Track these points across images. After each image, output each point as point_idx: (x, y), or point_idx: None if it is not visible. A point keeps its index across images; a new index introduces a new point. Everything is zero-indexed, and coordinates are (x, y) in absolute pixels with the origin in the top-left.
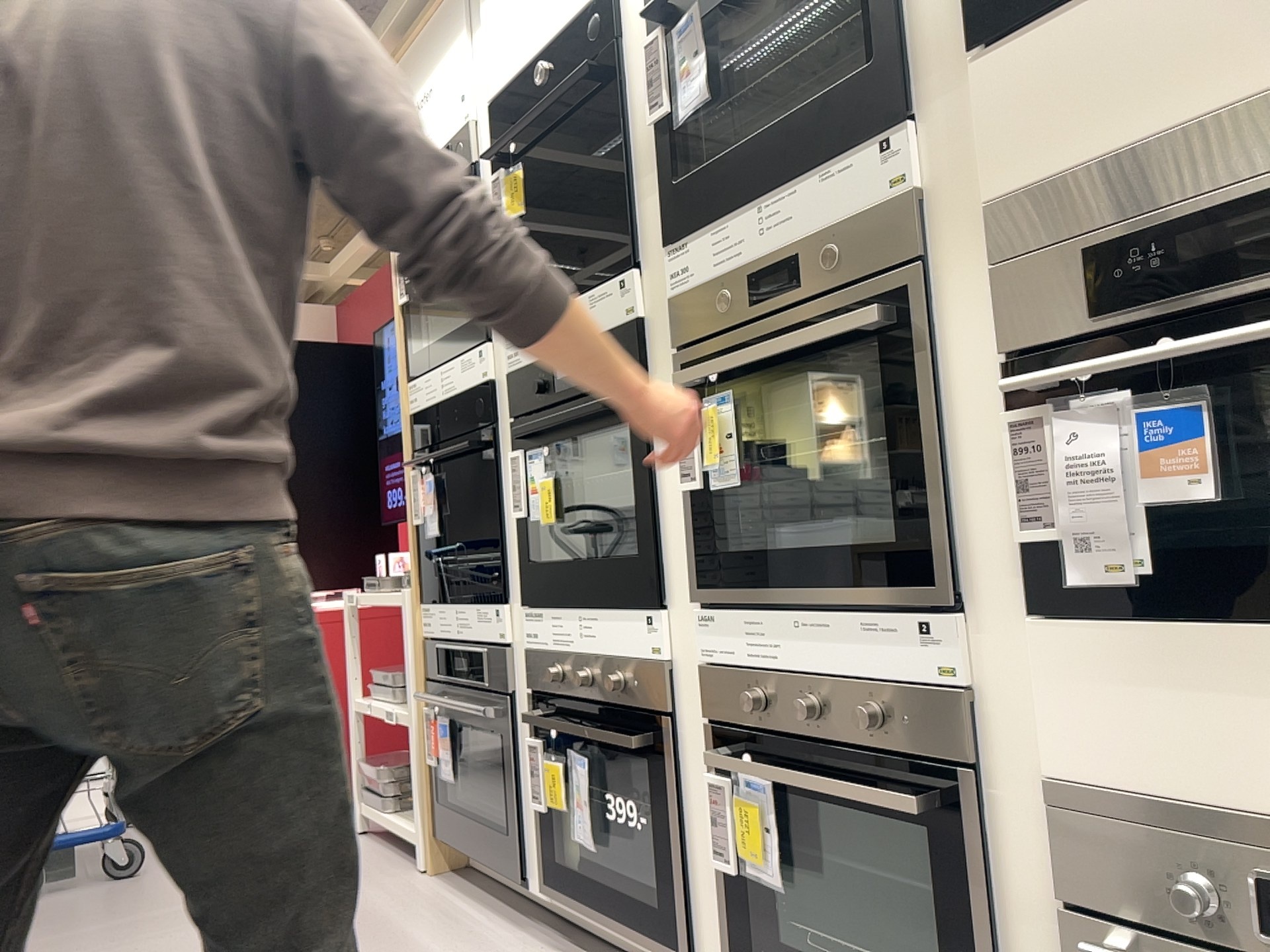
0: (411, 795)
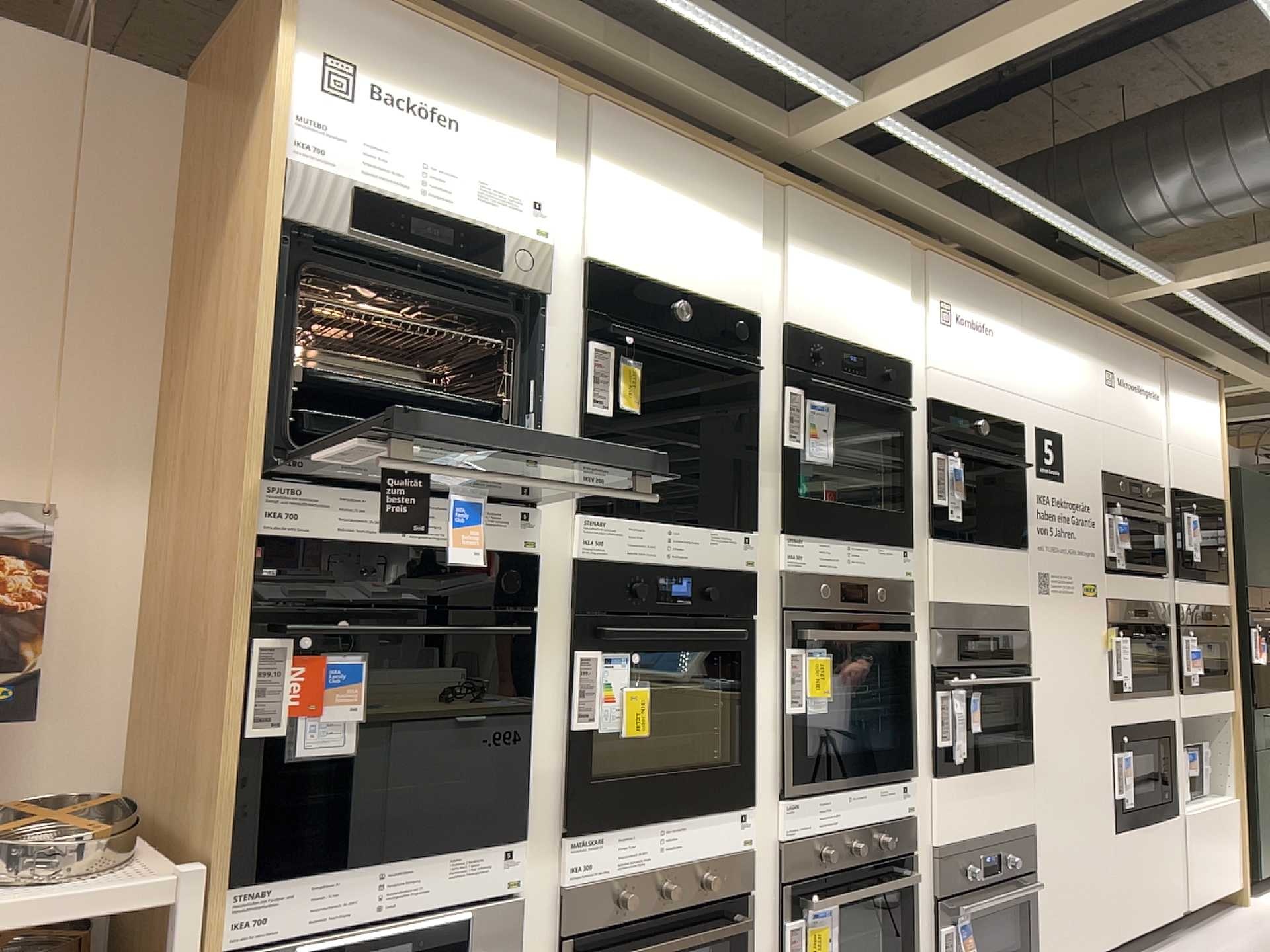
0: None
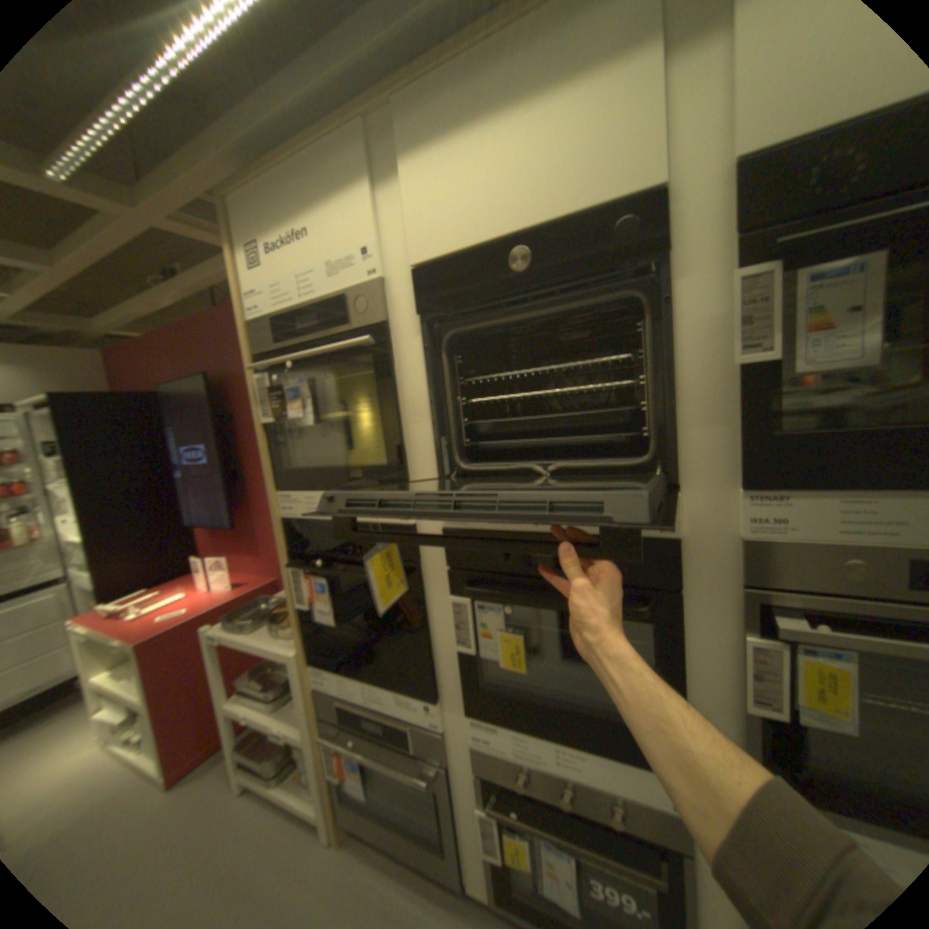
0: (286, 765)
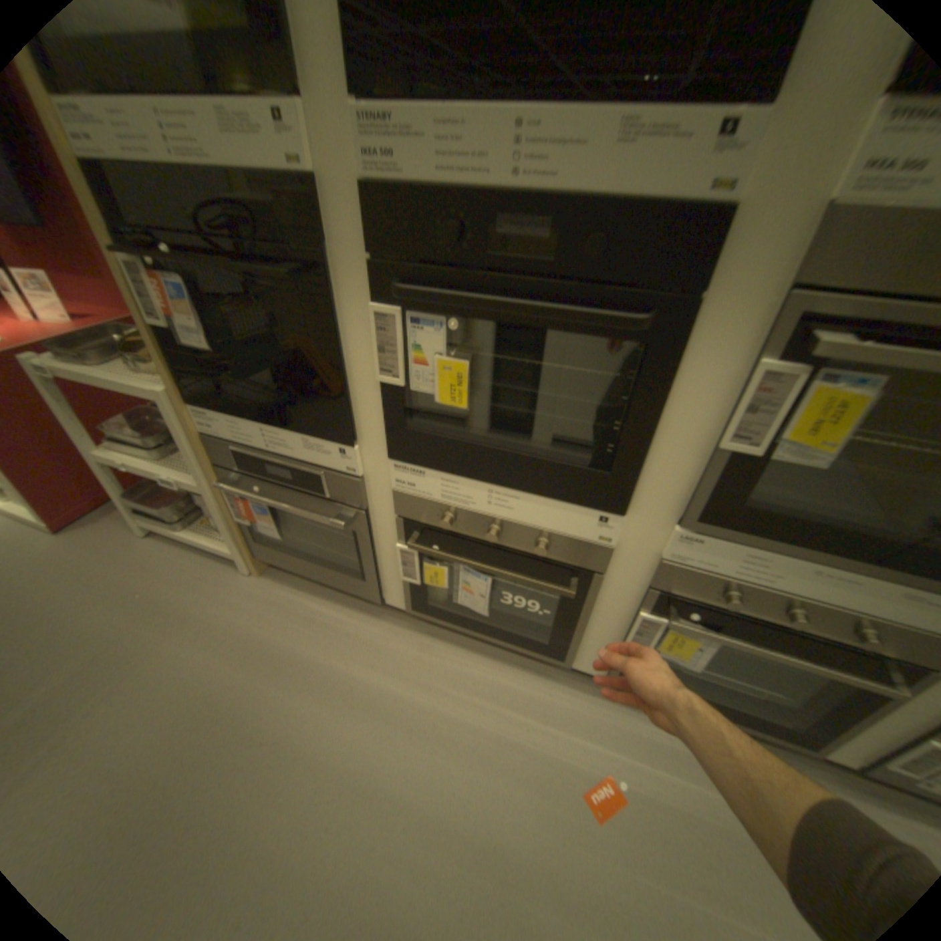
0: (192, 512)
